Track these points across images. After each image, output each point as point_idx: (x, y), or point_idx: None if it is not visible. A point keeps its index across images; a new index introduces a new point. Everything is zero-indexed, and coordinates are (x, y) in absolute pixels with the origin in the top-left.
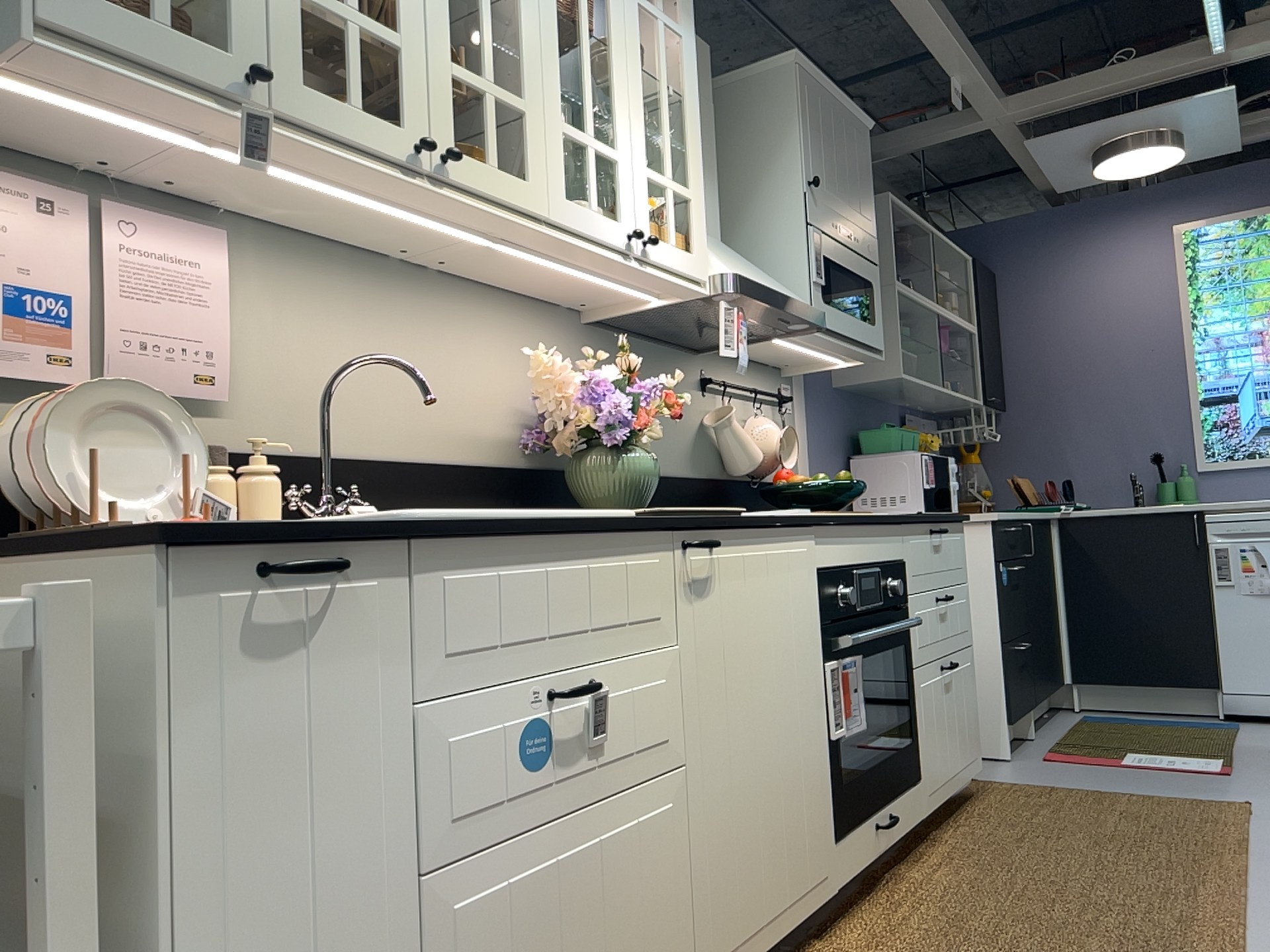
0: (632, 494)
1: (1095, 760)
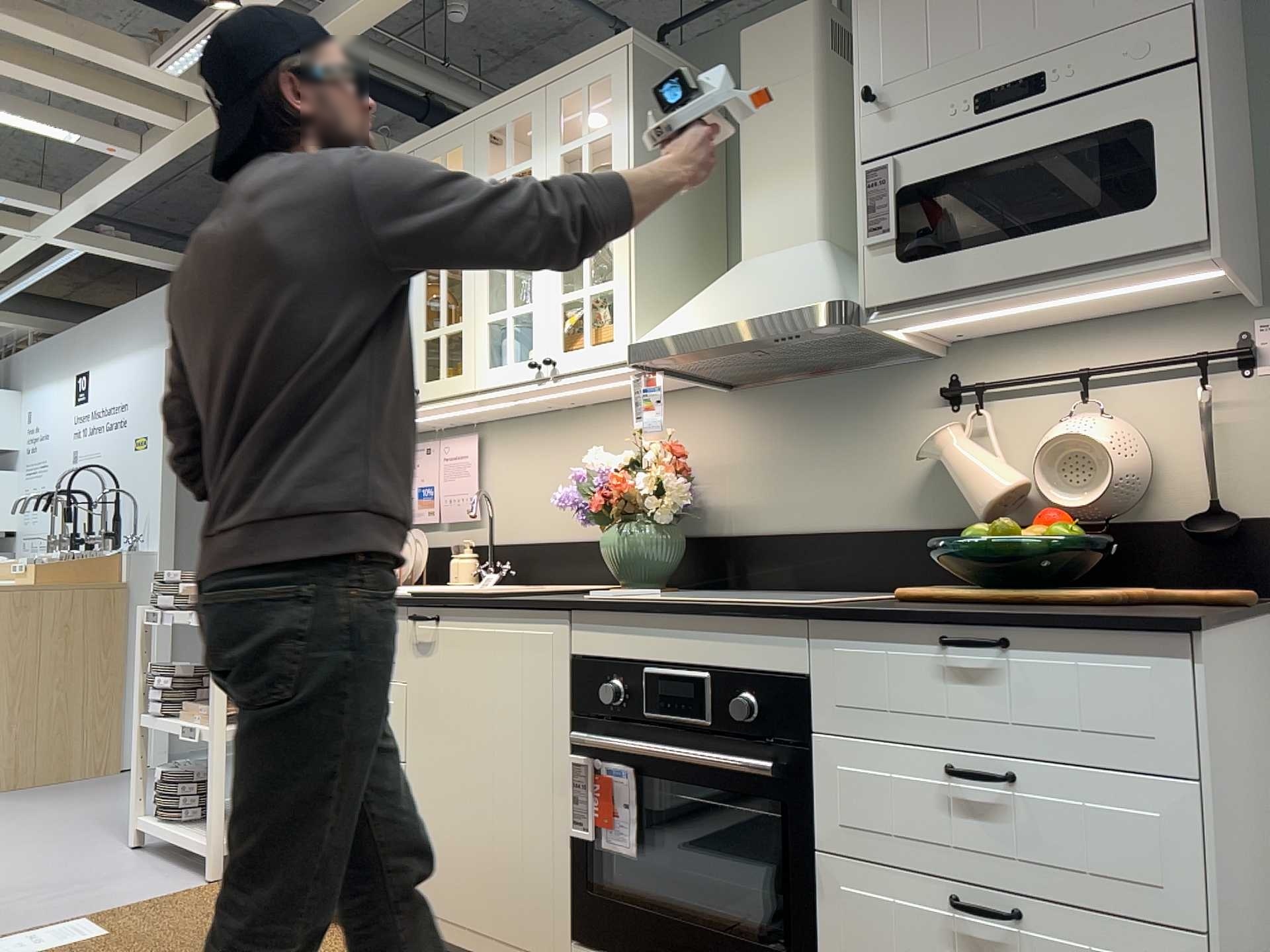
0: (622, 566)
1: None
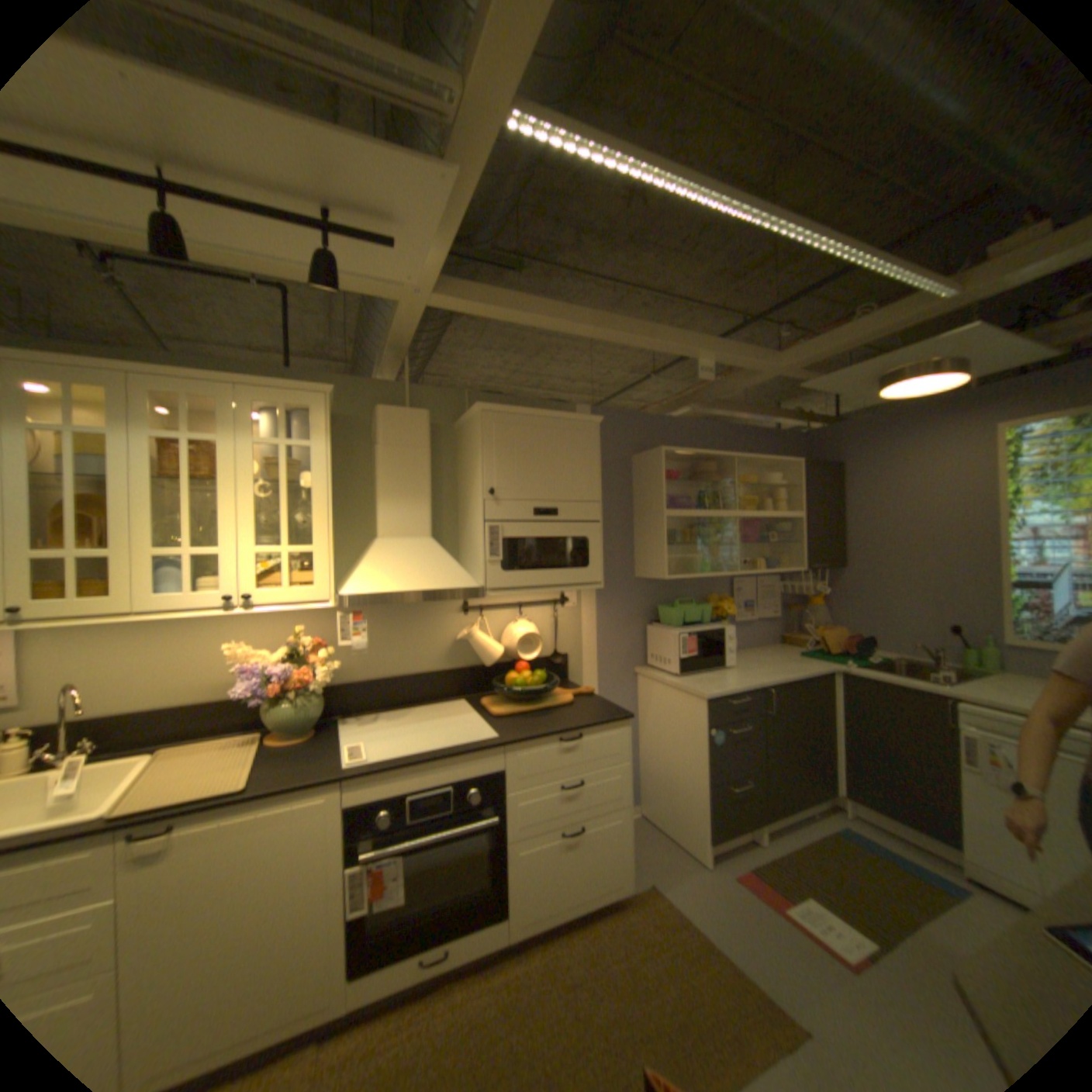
0: (288, 726)
1: (769, 900)
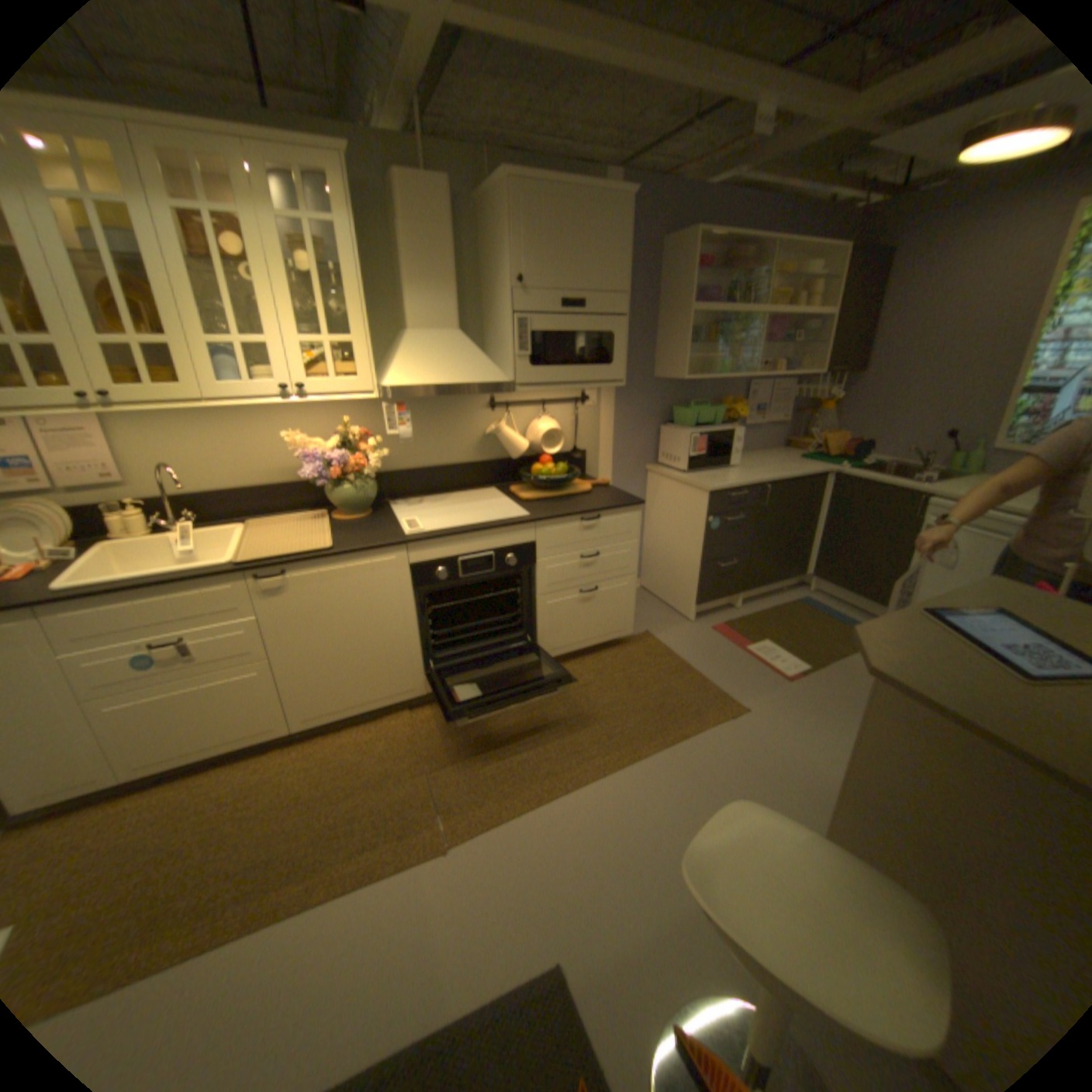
0: (352, 505)
1: (735, 641)
